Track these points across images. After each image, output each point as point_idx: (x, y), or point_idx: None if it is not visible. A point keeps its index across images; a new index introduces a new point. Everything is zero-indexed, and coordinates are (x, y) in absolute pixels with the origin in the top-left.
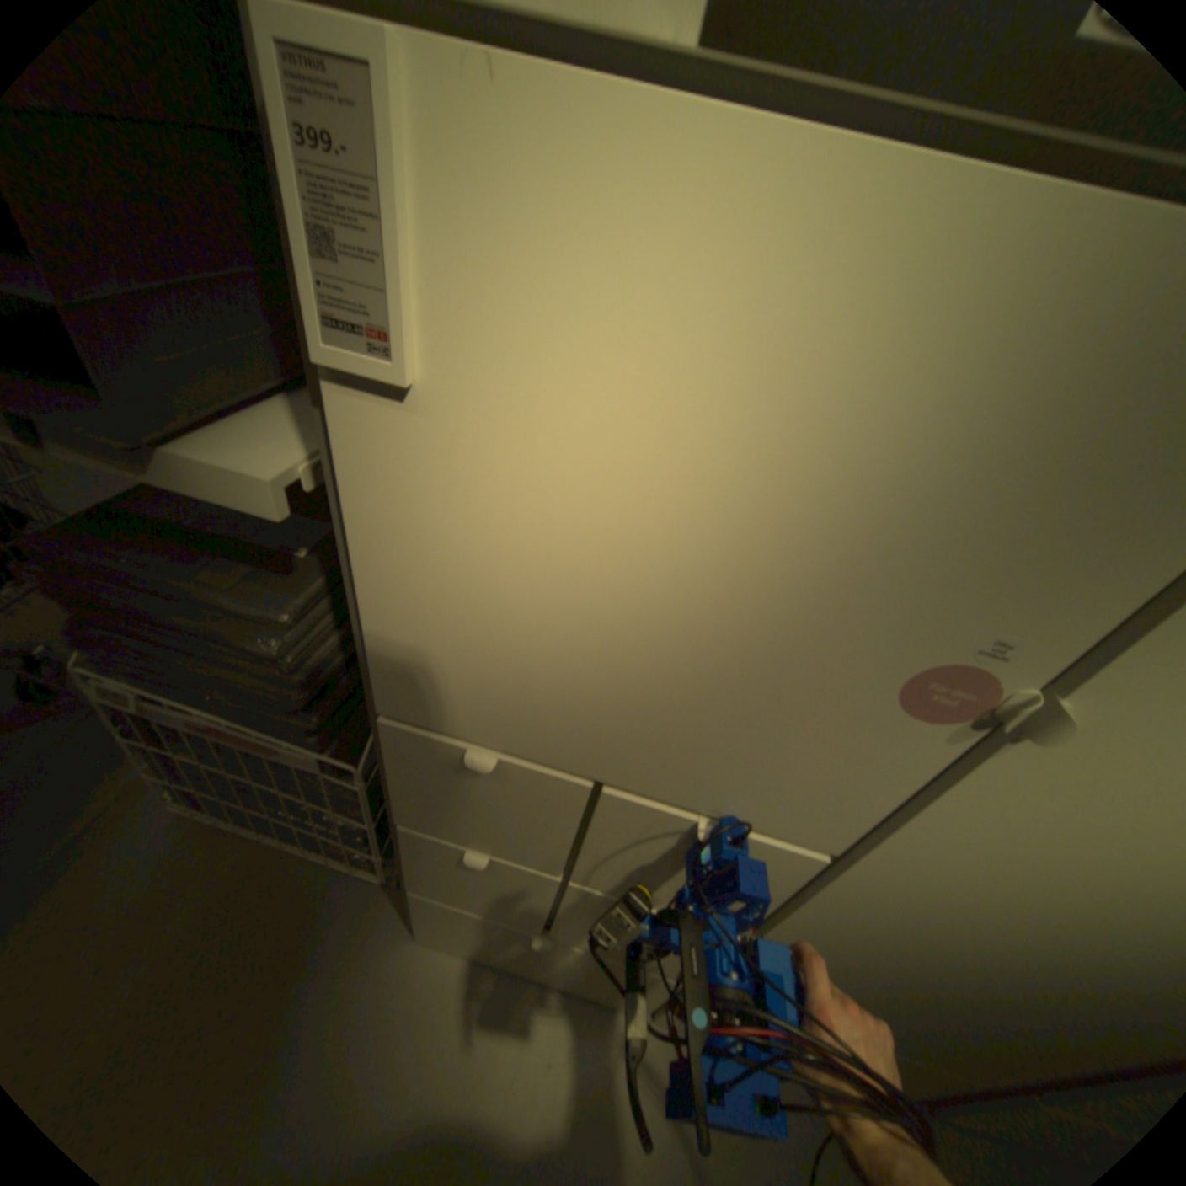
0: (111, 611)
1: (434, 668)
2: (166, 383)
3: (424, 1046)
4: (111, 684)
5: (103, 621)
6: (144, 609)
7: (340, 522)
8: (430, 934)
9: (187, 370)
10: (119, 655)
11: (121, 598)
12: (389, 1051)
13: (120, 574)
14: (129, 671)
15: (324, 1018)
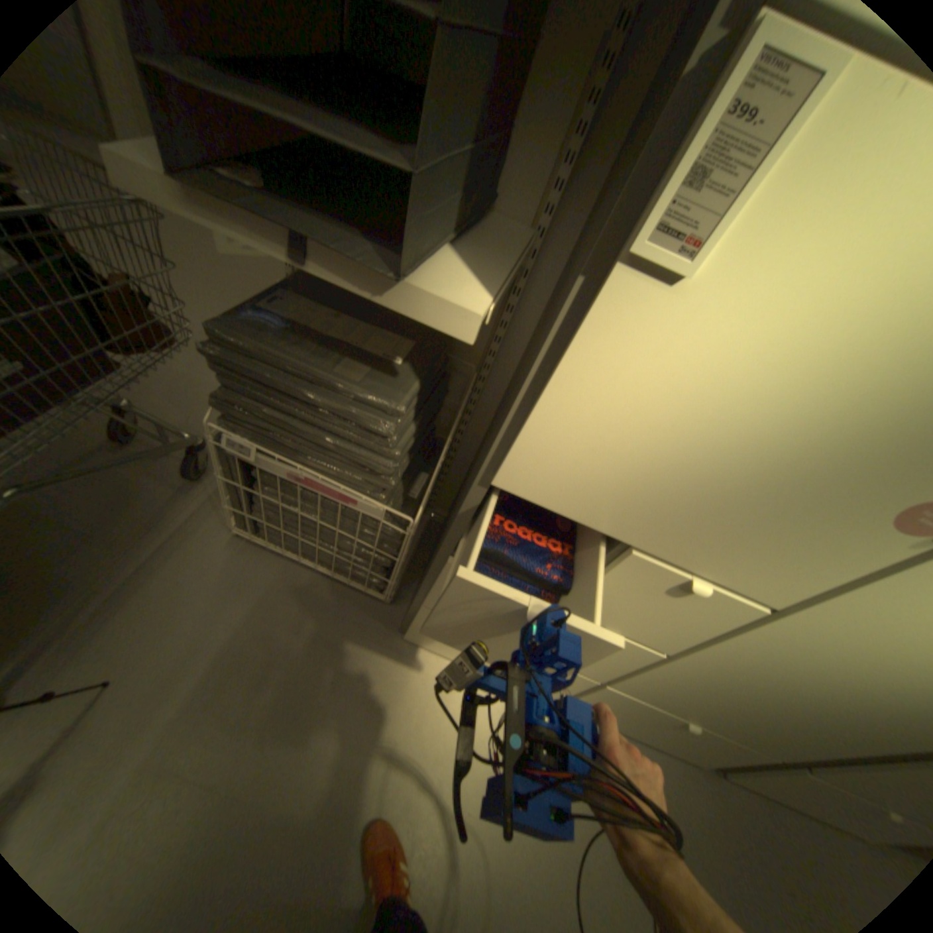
0: (260, 385)
1: (559, 459)
2: (422, 231)
3: (413, 703)
4: (237, 438)
5: (247, 392)
6: (295, 388)
7: (553, 355)
8: (419, 635)
9: (432, 222)
10: (251, 418)
11: (277, 377)
12: (391, 703)
13: (280, 359)
14: (253, 430)
15: (347, 679)
